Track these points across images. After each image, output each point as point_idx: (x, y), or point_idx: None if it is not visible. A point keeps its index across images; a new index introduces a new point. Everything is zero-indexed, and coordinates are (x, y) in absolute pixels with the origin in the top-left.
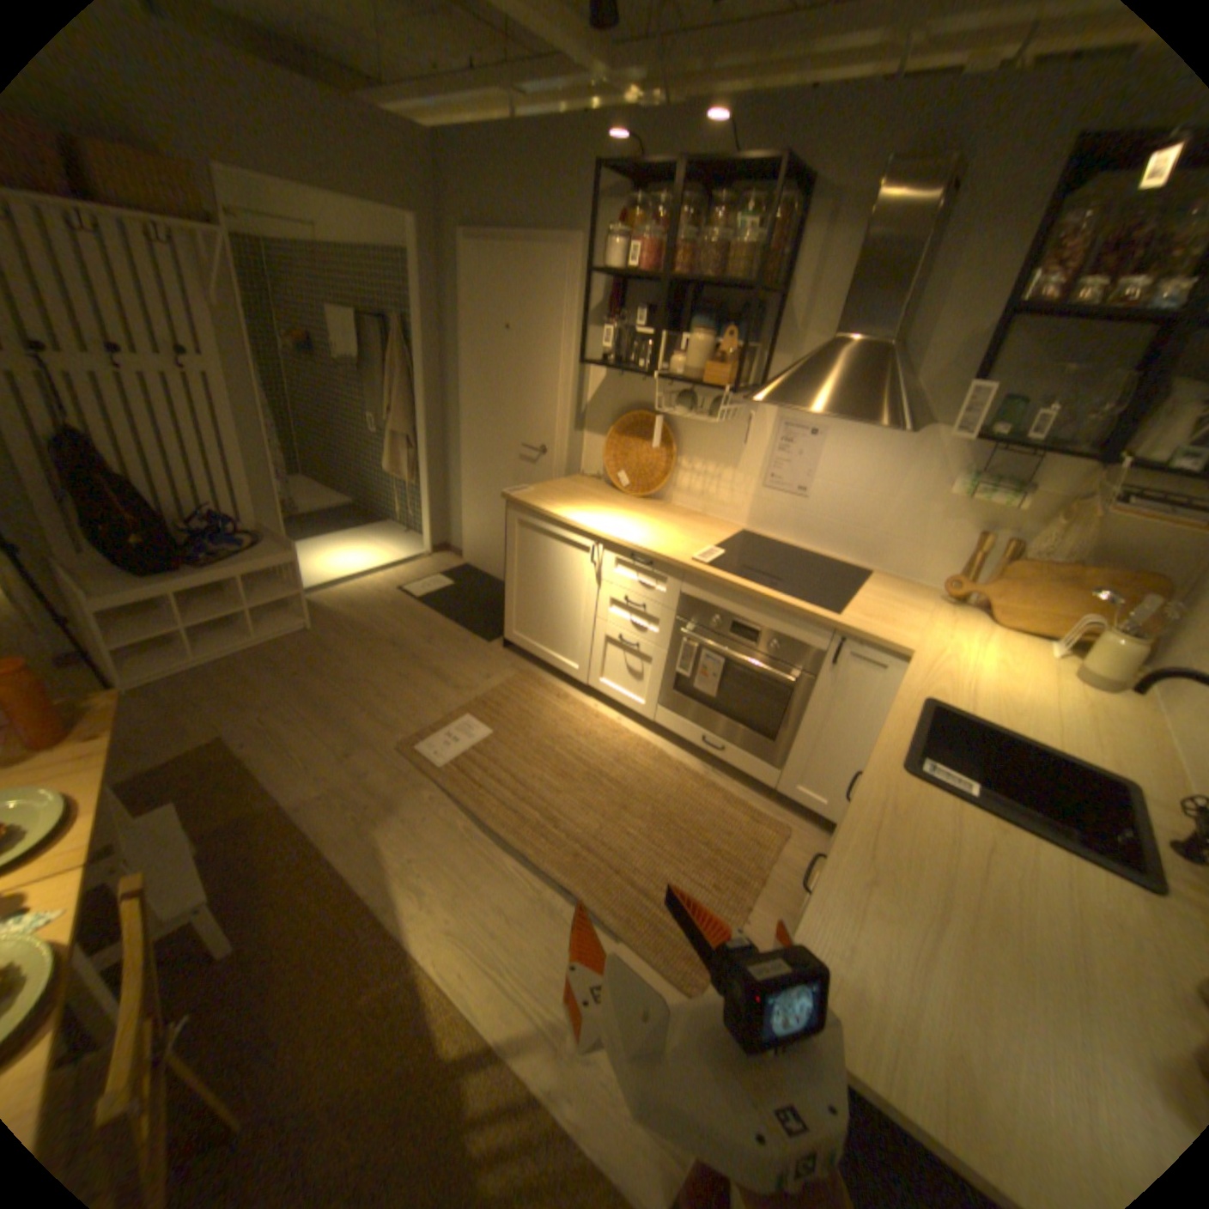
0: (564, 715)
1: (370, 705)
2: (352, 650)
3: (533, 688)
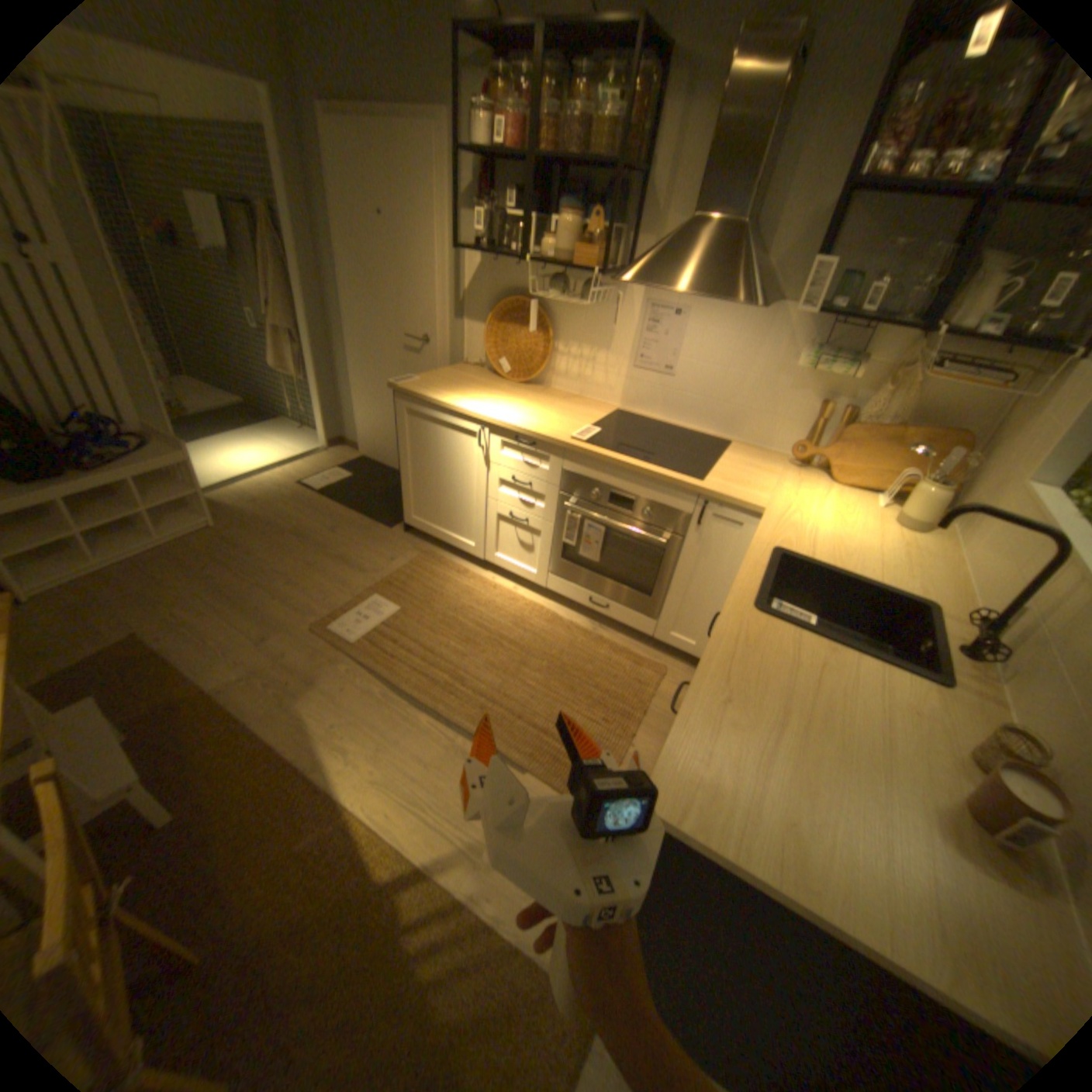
0: (466, 588)
1: (282, 592)
2: (259, 542)
3: (436, 566)
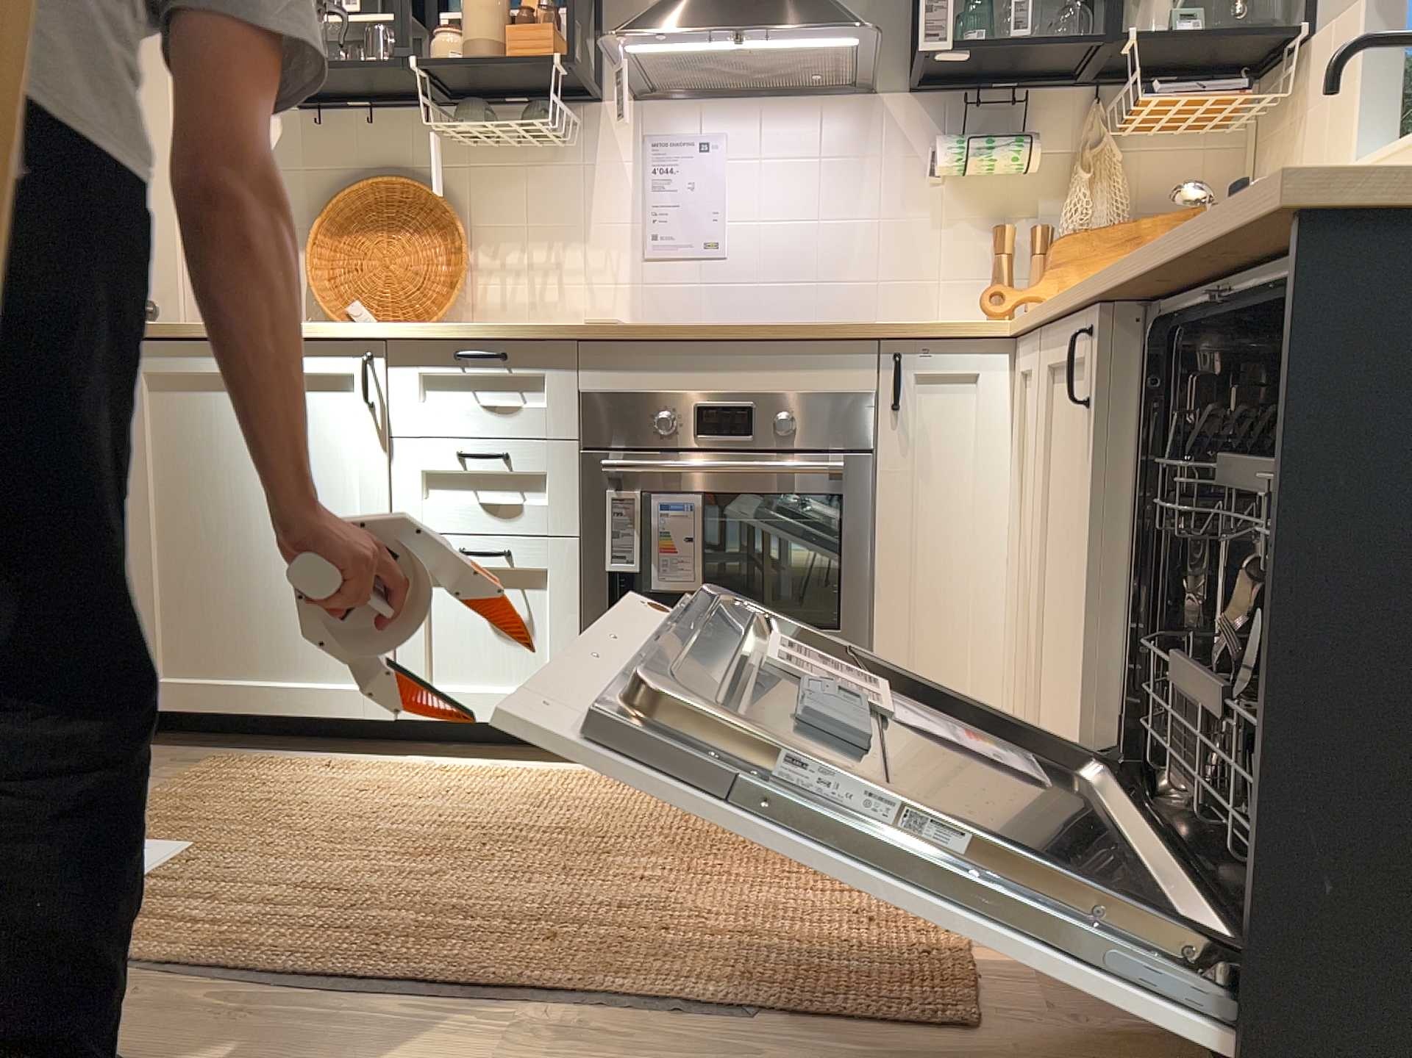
0: (367, 787)
1: None
2: None
3: (258, 772)
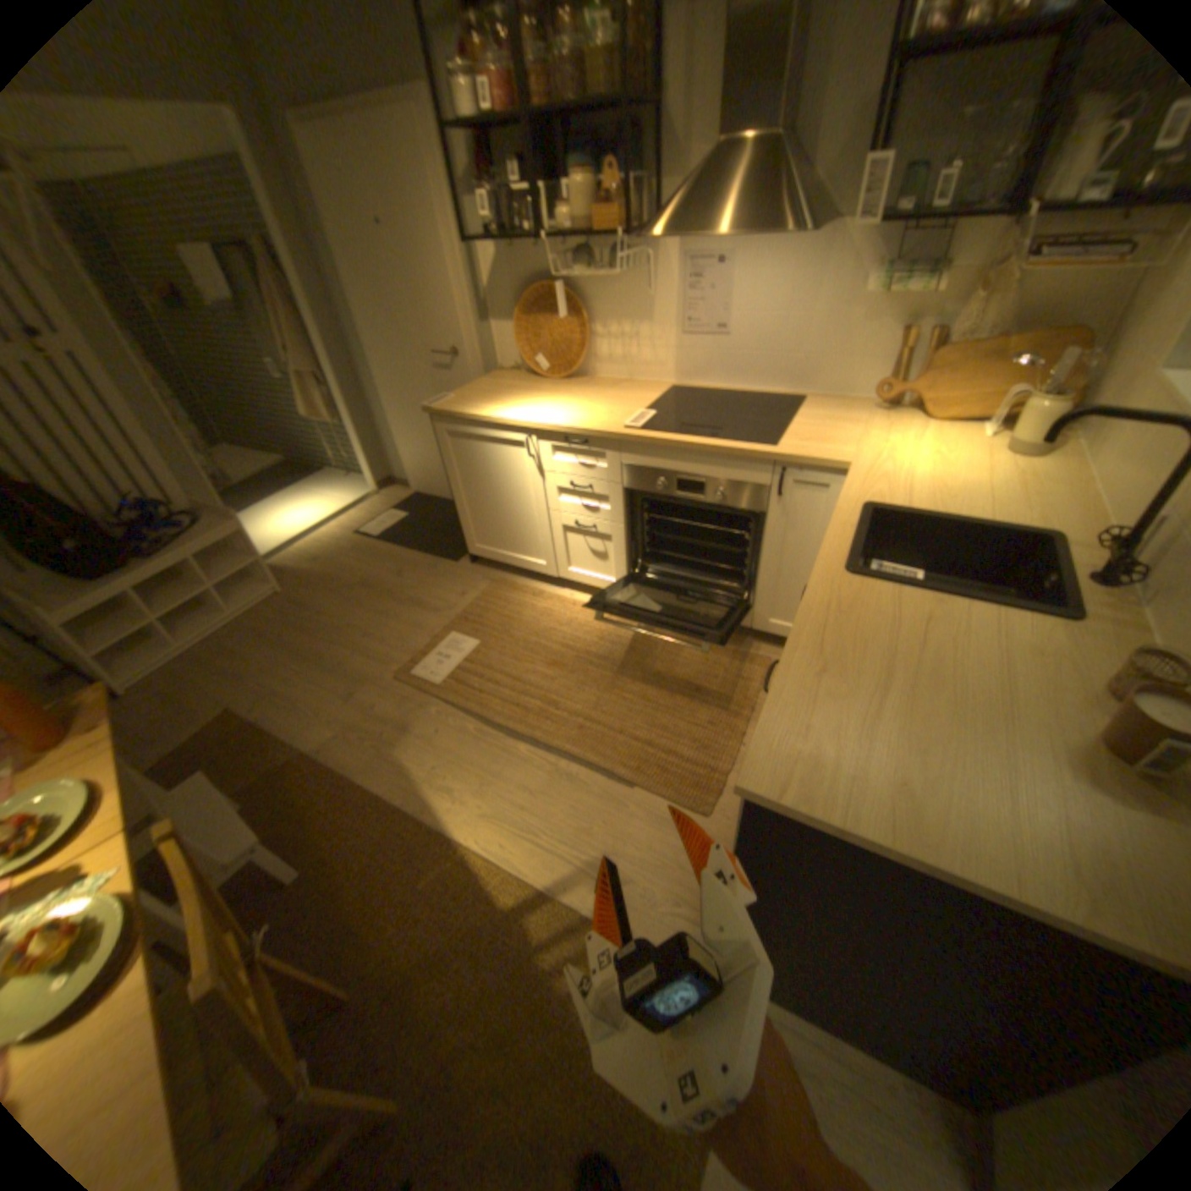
0: (544, 611)
1: (360, 646)
2: (328, 600)
3: (509, 593)
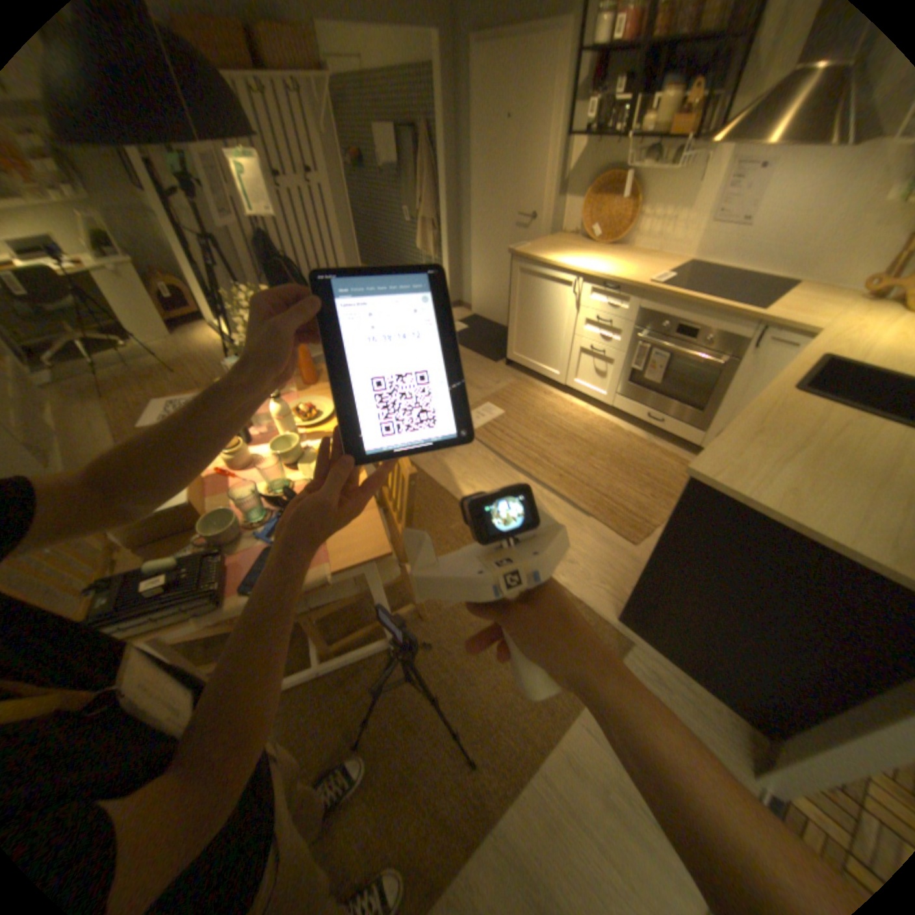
0: (548, 403)
1: None
2: None
3: (527, 388)
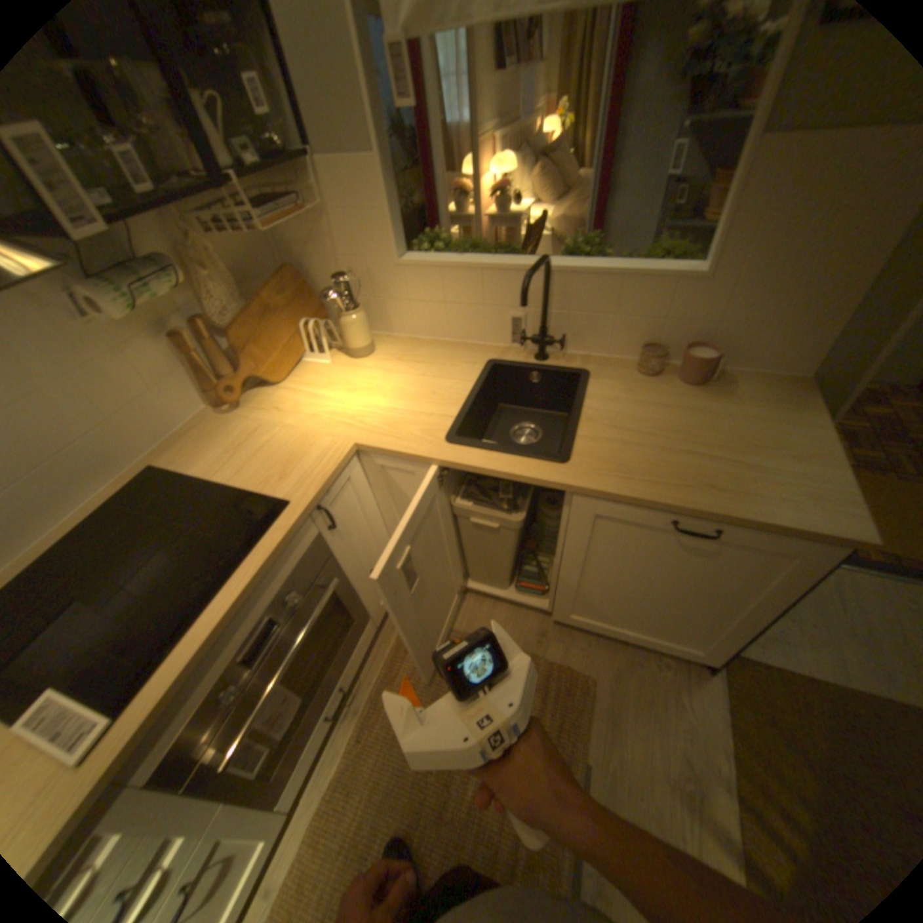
0: None
1: None
2: None
3: None
